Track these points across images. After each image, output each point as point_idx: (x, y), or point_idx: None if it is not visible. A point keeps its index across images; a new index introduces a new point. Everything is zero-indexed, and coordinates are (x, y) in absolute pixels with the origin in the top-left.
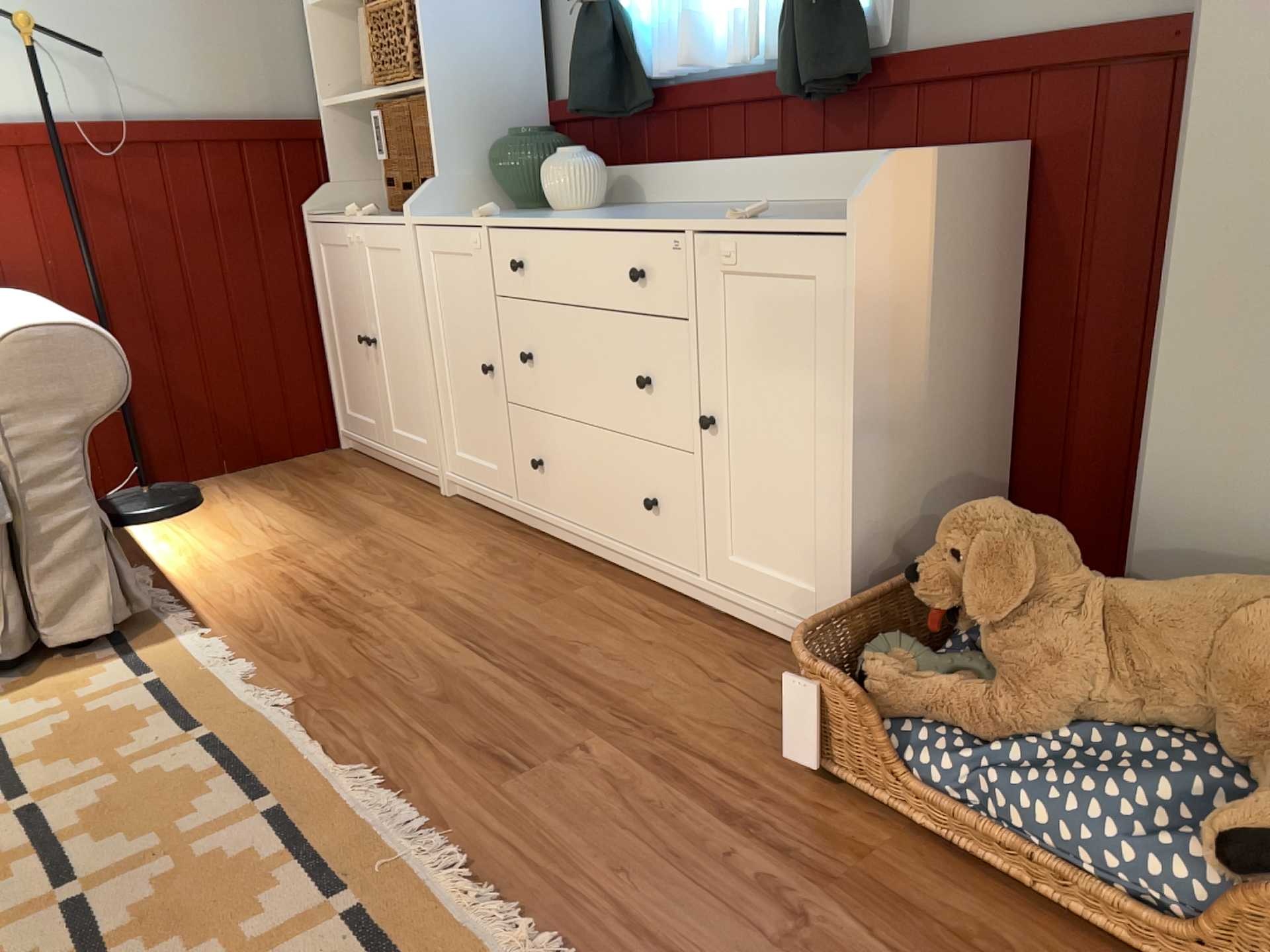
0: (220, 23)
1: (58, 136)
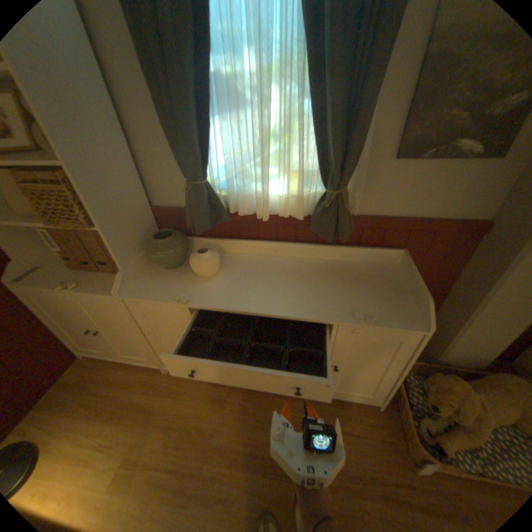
0: None
1: None
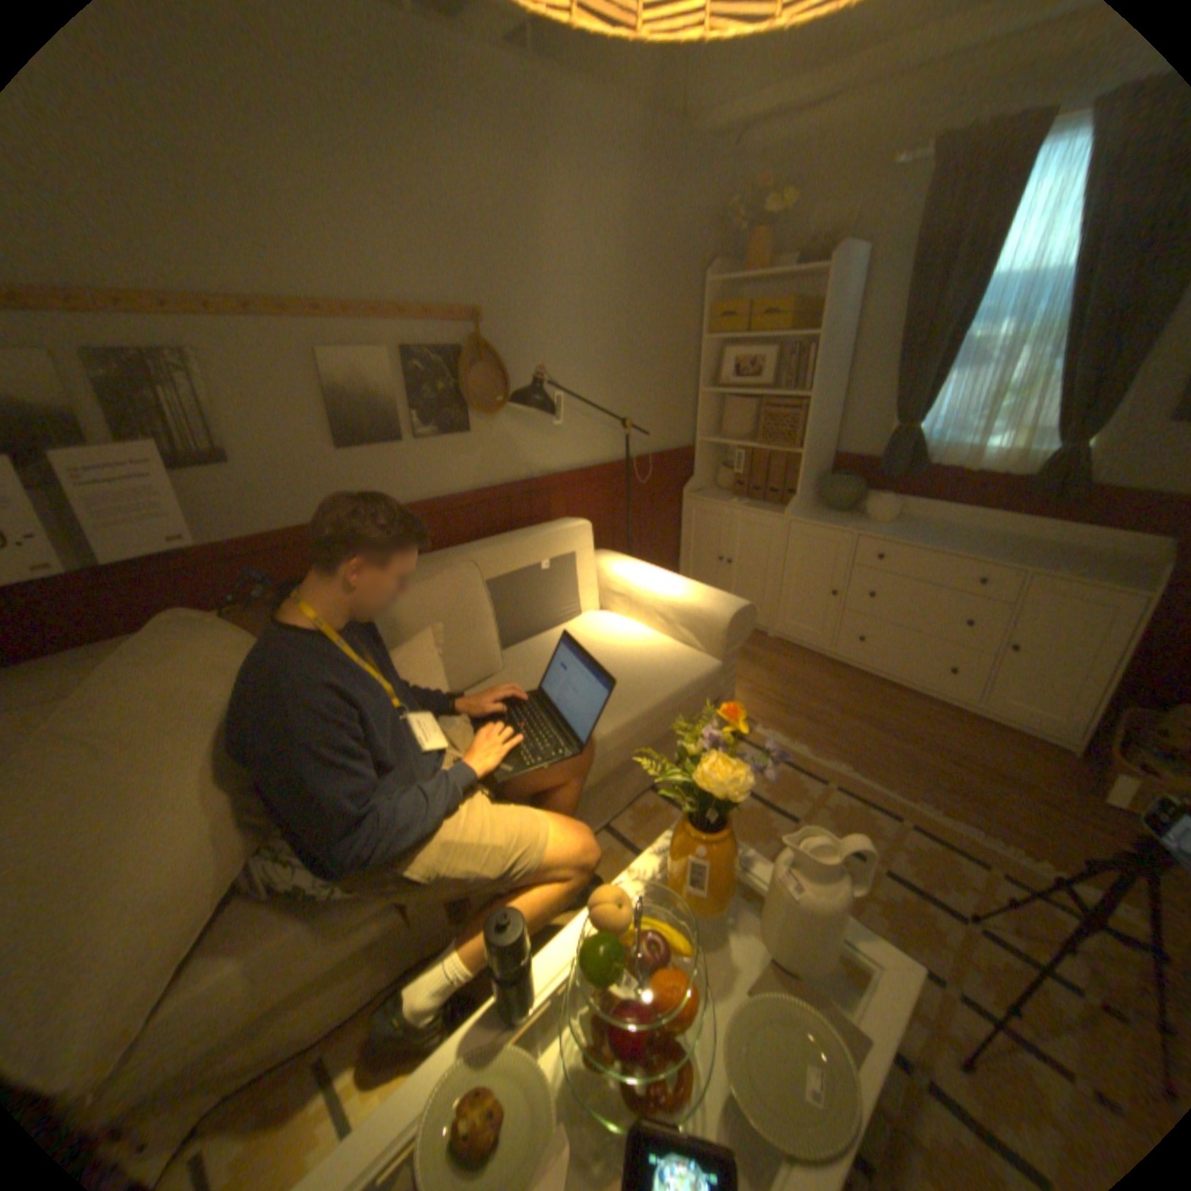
0: (666, 402)
1: (629, 475)
